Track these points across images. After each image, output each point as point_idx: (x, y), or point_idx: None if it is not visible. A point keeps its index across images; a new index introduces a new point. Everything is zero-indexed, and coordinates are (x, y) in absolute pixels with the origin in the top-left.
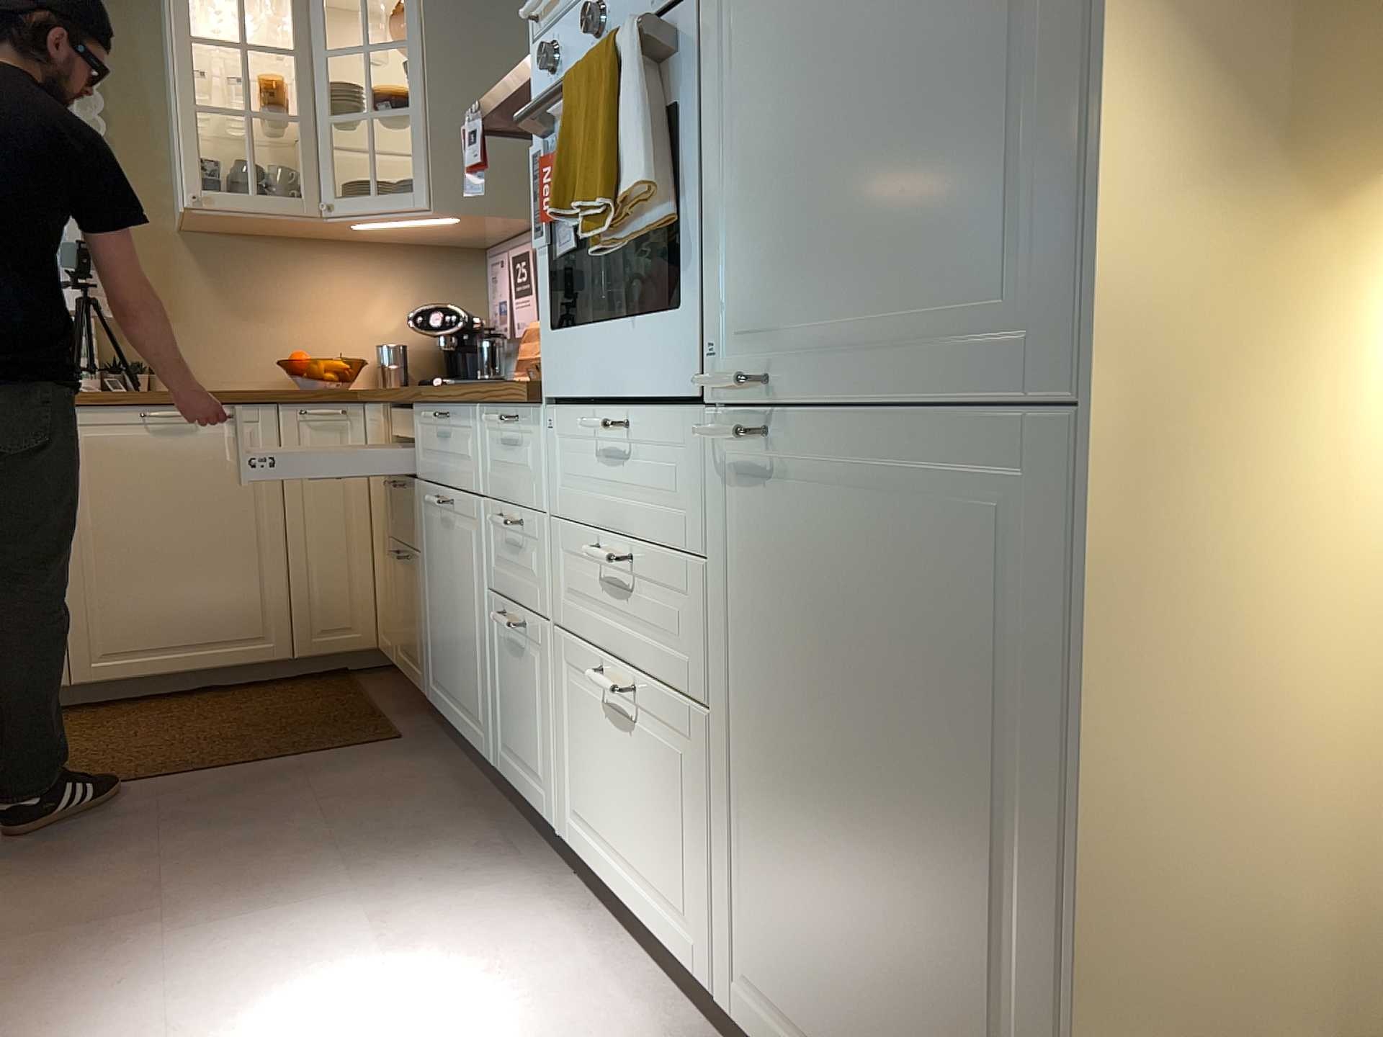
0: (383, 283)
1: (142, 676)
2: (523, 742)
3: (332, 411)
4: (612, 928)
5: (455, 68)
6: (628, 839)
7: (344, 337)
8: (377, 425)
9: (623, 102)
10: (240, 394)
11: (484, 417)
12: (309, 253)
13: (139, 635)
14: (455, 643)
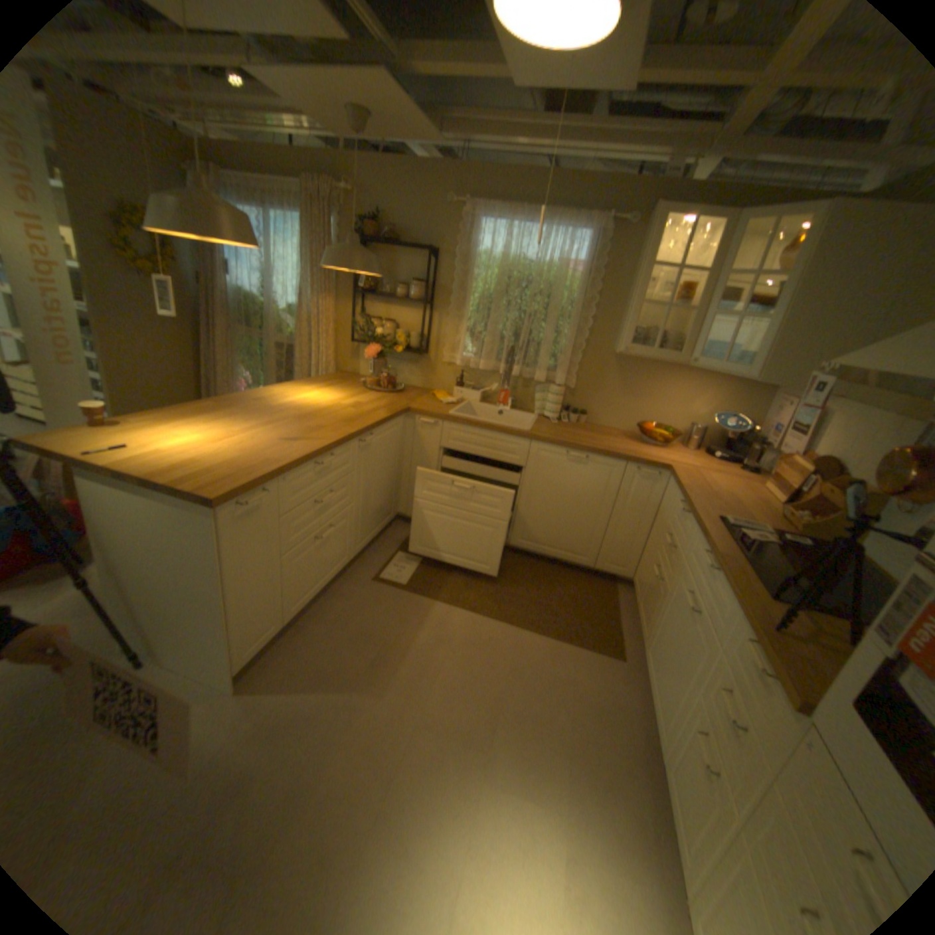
0: (708, 391)
1: (533, 551)
2: (686, 806)
3: (653, 474)
4: None
5: (820, 292)
6: None
7: (675, 414)
8: (674, 494)
9: None
10: (611, 454)
11: (745, 614)
12: (674, 369)
13: (537, 536)
14: (670, 671)
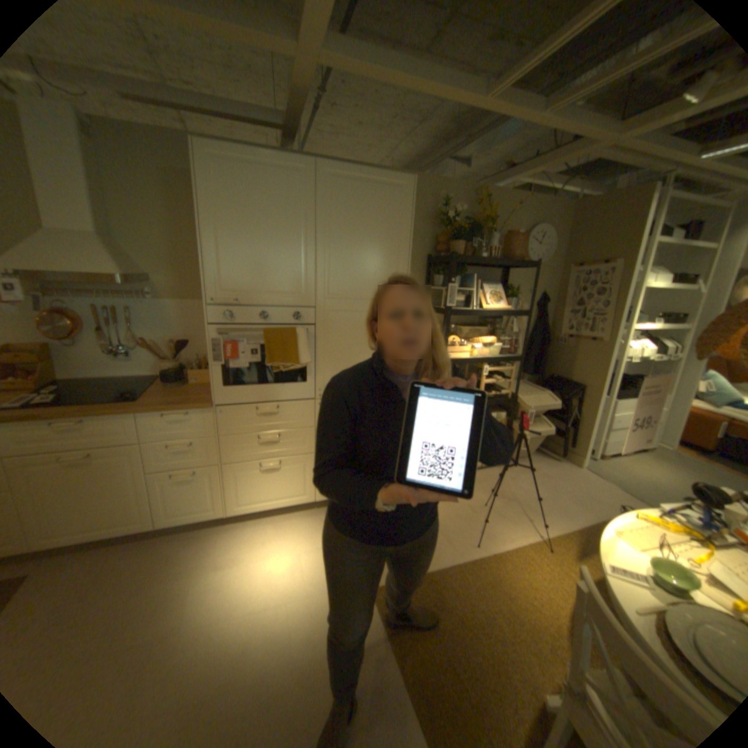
0: None
1: None
2: (188, 508)
3: None
4: (251, 523)
5: None
6: (272, 494)
7: None
8: None
9: (296, 345)
10: None
11: (134, 417)
12: None
13: None
14: (93, 508)
